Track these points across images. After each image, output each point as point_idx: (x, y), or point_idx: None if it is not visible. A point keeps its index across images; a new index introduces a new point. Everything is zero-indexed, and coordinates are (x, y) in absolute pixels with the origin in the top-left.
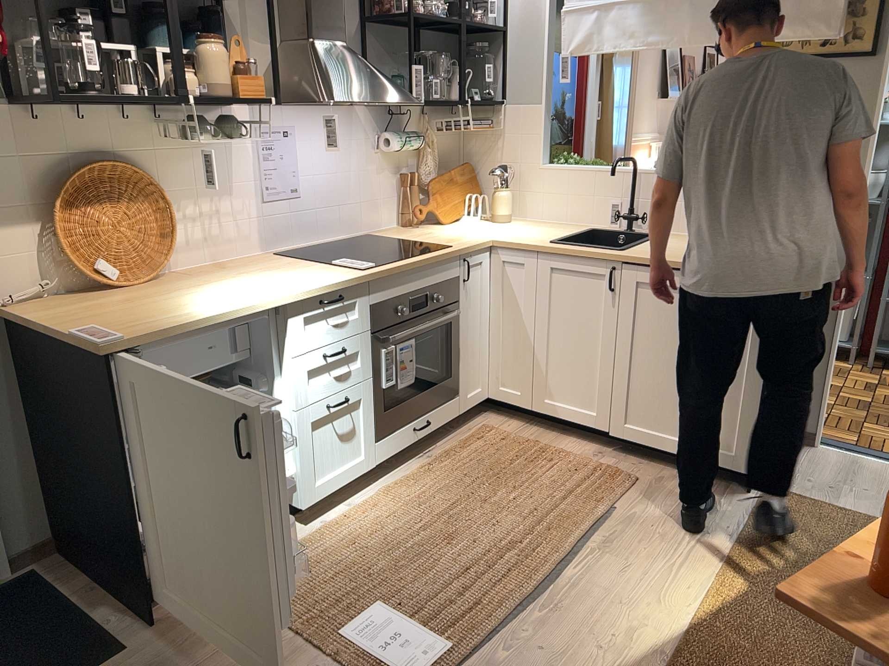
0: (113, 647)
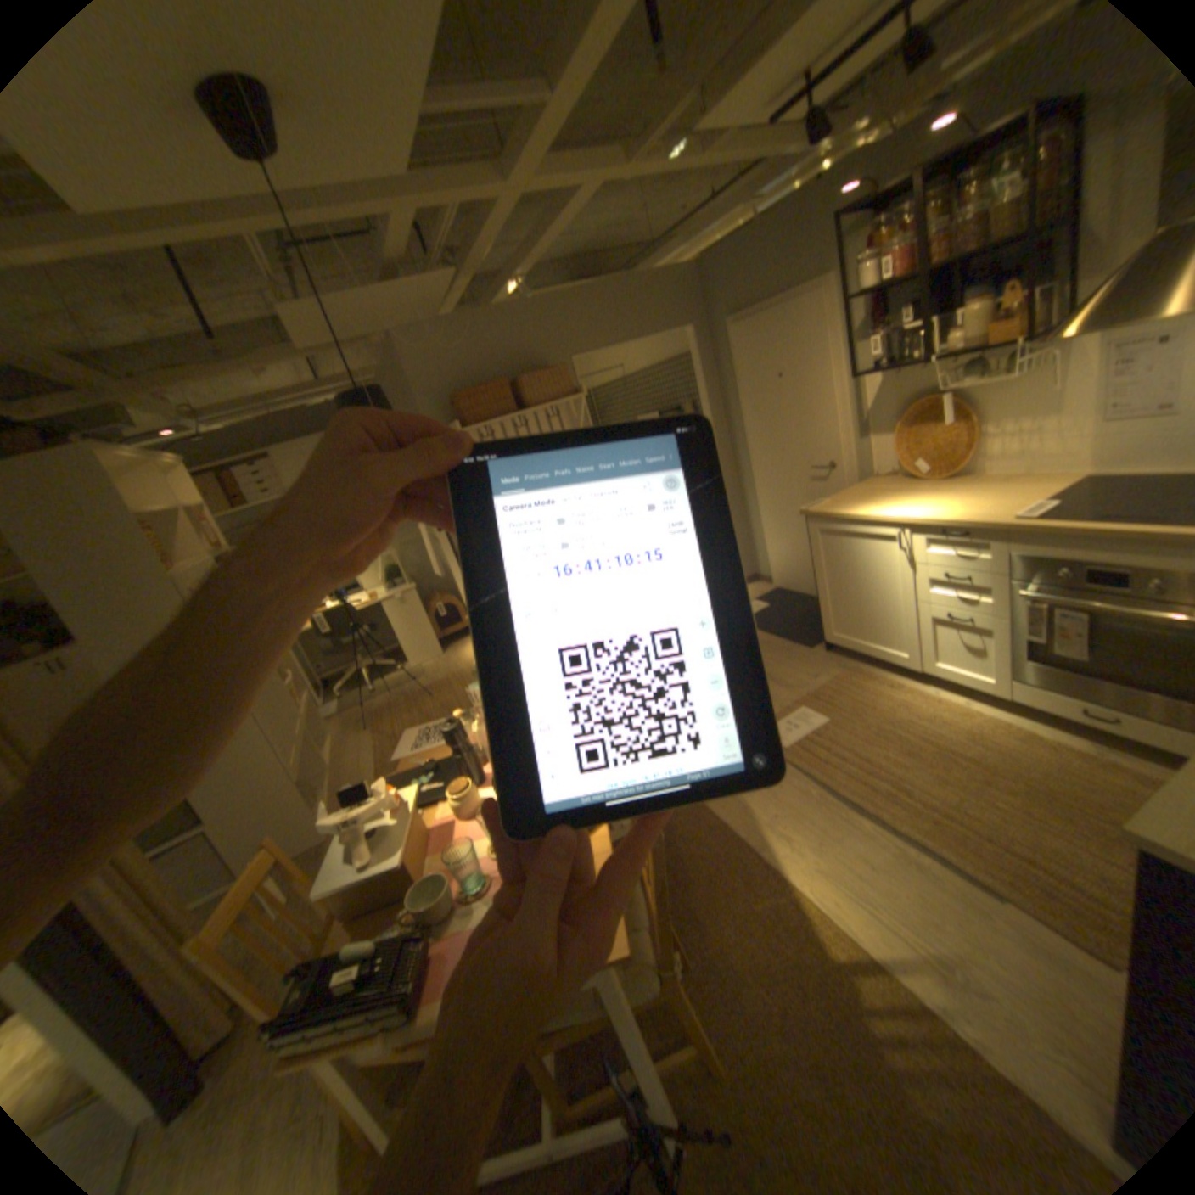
0: (811, 644)
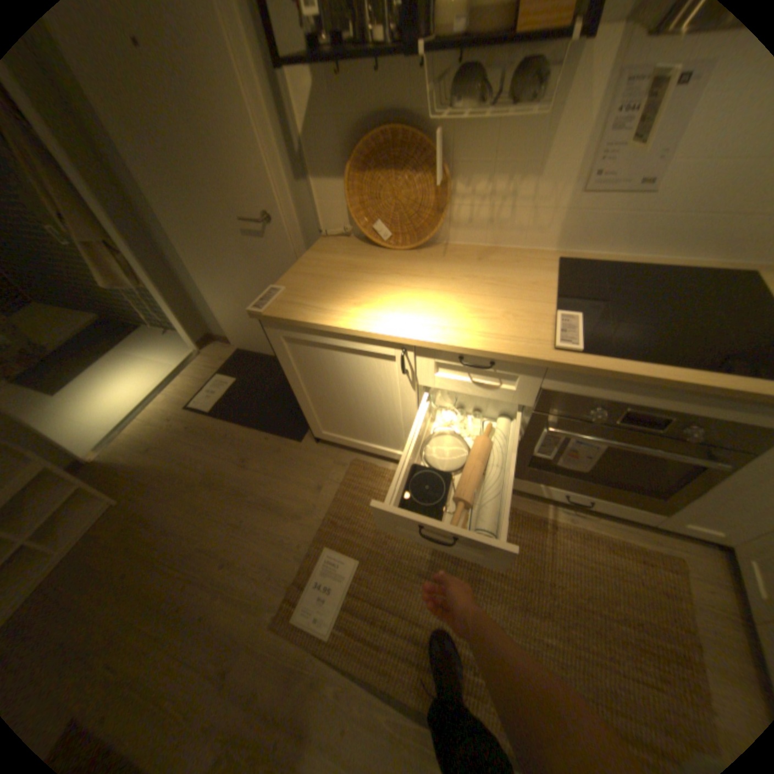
0: (299, 435)
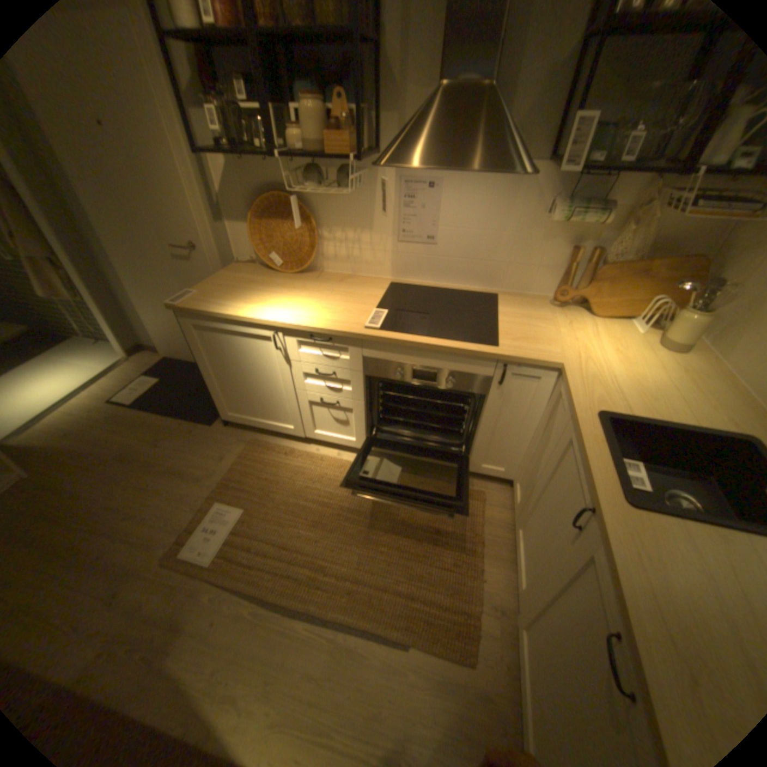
0: (209, 421)
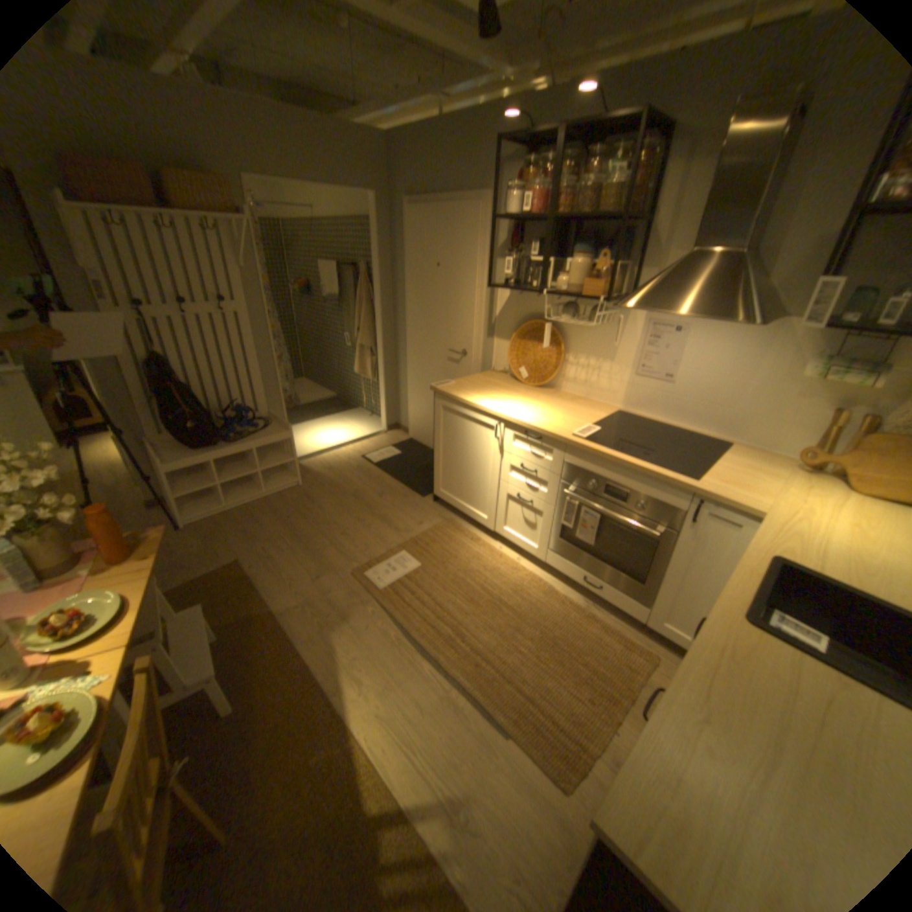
0: (424, 493)
